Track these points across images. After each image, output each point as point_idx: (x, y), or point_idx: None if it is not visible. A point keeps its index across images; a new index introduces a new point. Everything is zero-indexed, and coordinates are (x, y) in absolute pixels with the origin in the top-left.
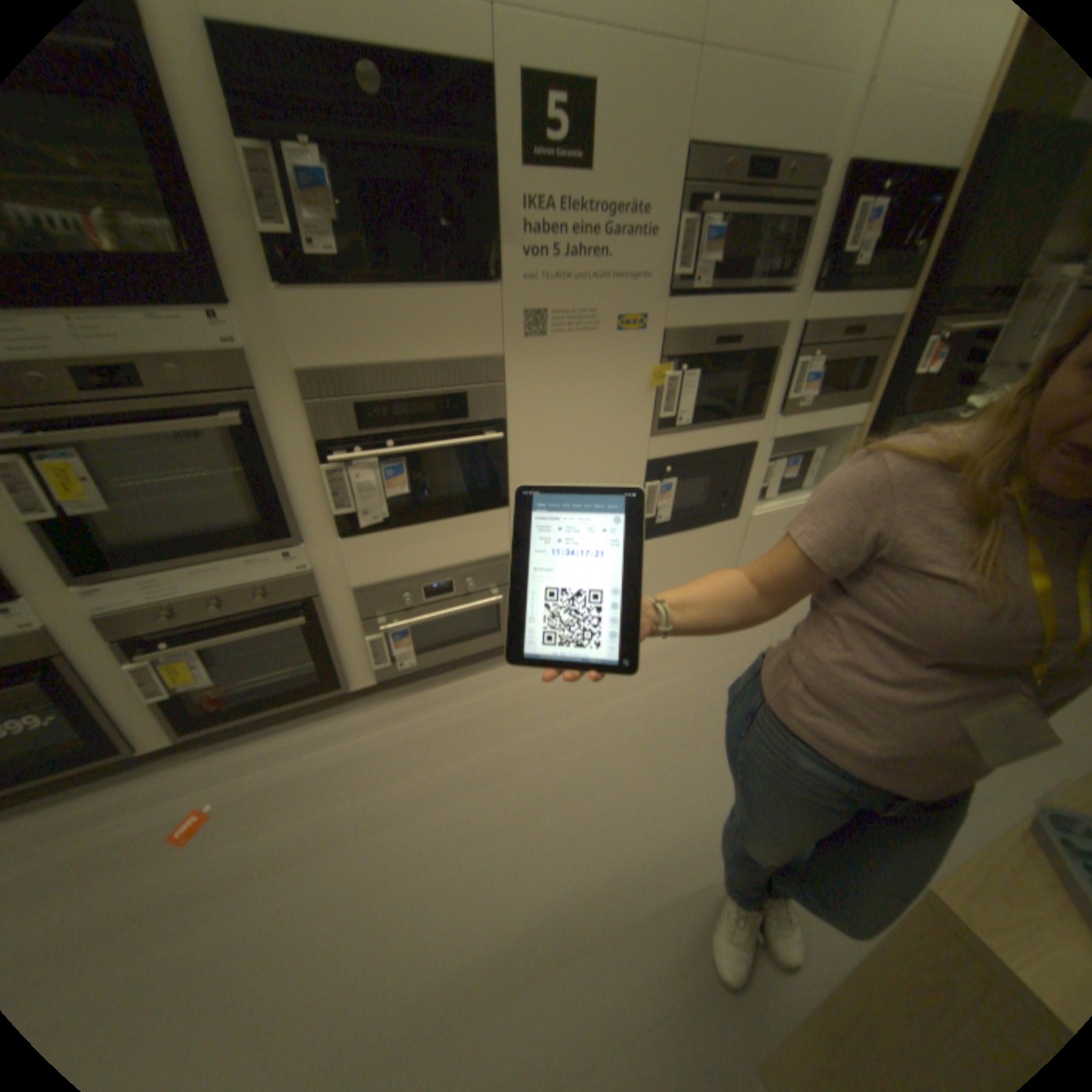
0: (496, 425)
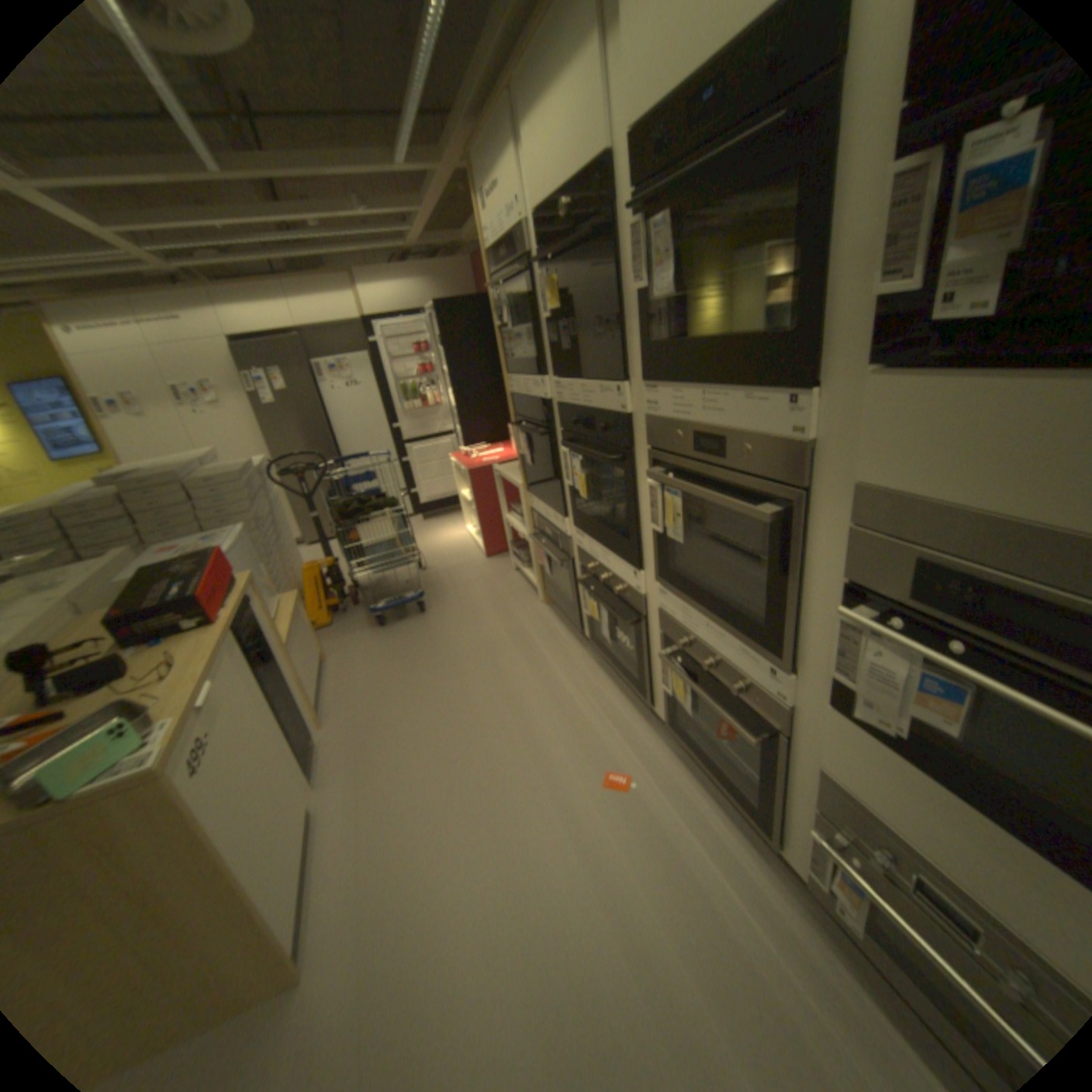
0: None
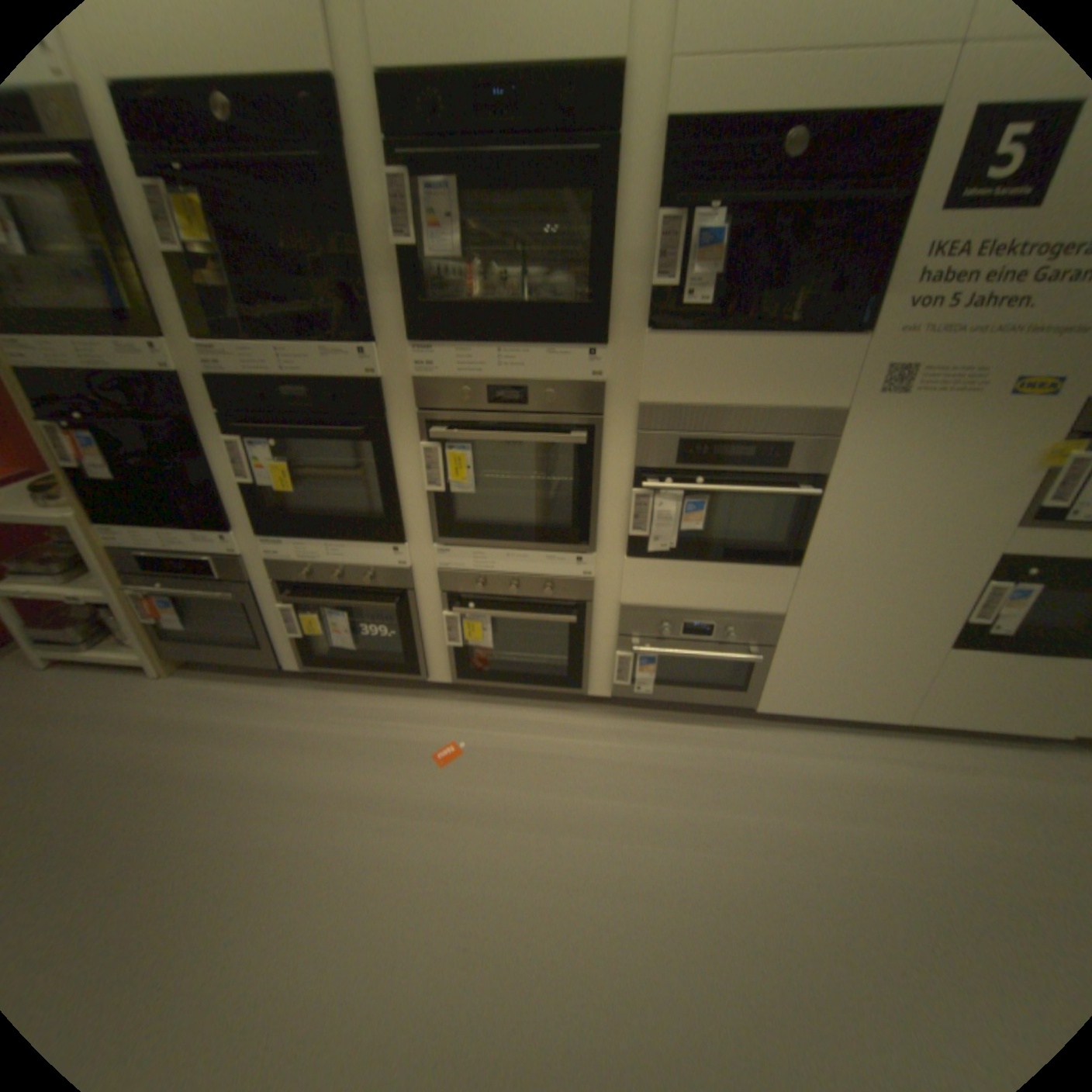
0: (816, 481)
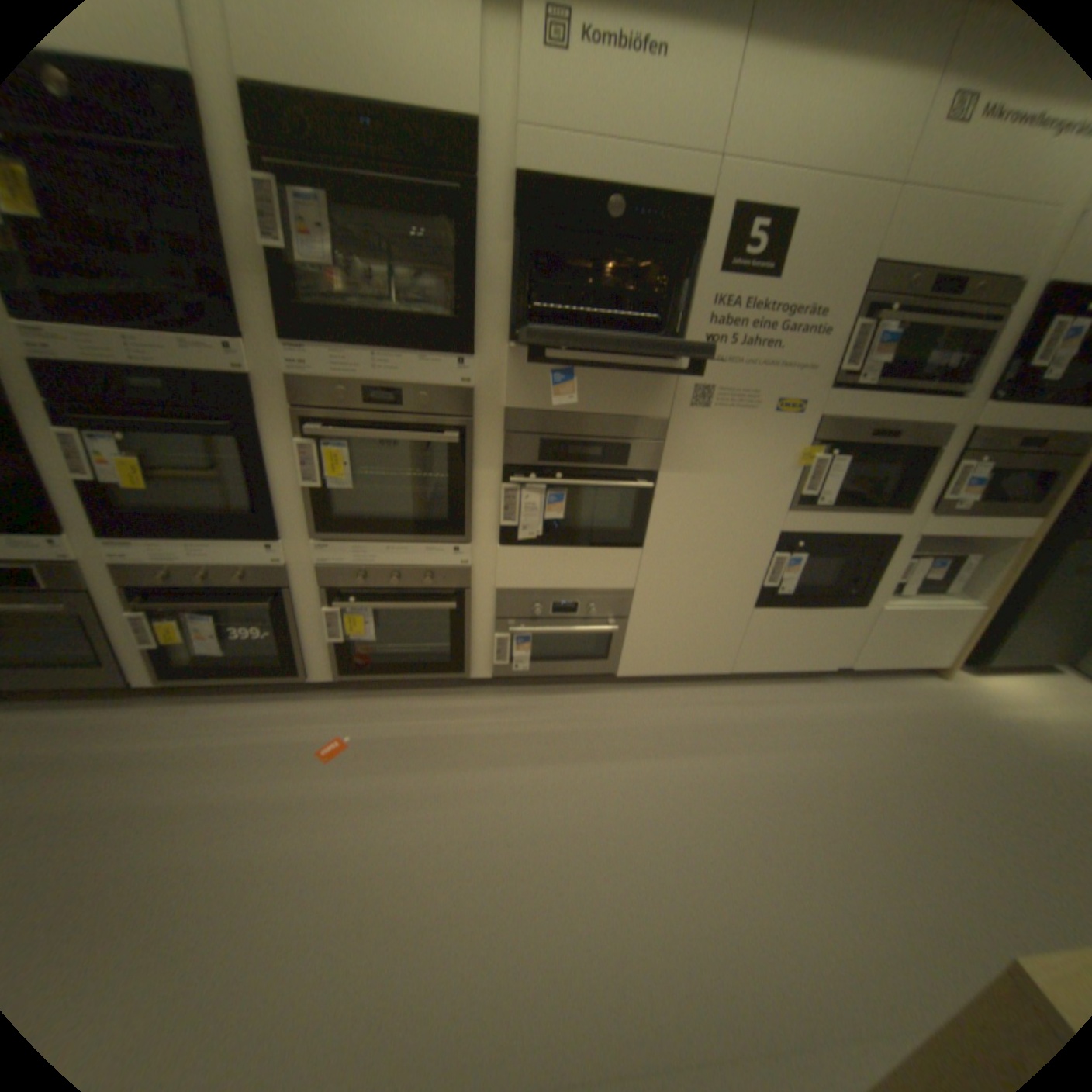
0: (648, 477)
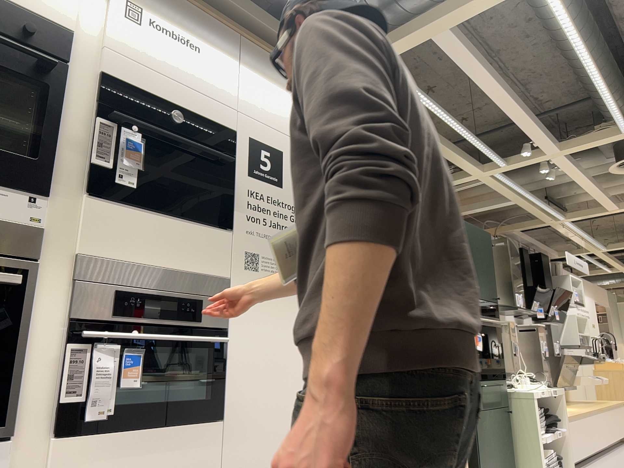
0: (220, 335)
